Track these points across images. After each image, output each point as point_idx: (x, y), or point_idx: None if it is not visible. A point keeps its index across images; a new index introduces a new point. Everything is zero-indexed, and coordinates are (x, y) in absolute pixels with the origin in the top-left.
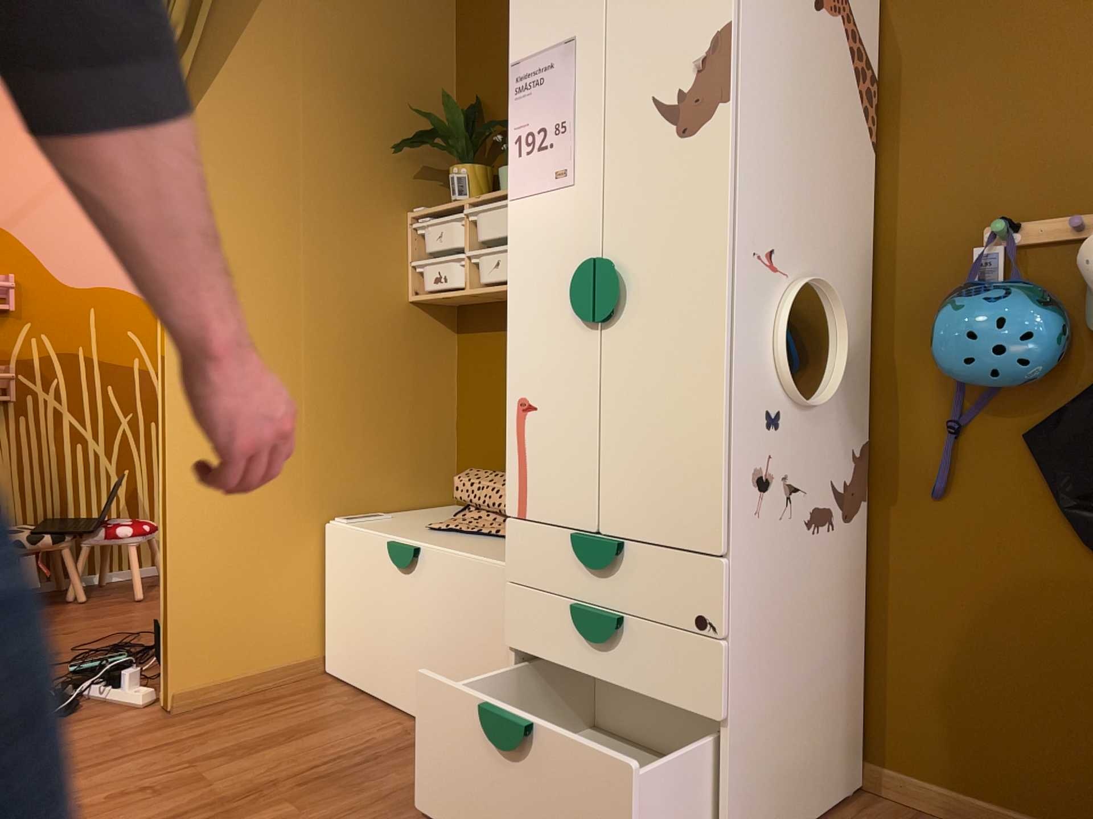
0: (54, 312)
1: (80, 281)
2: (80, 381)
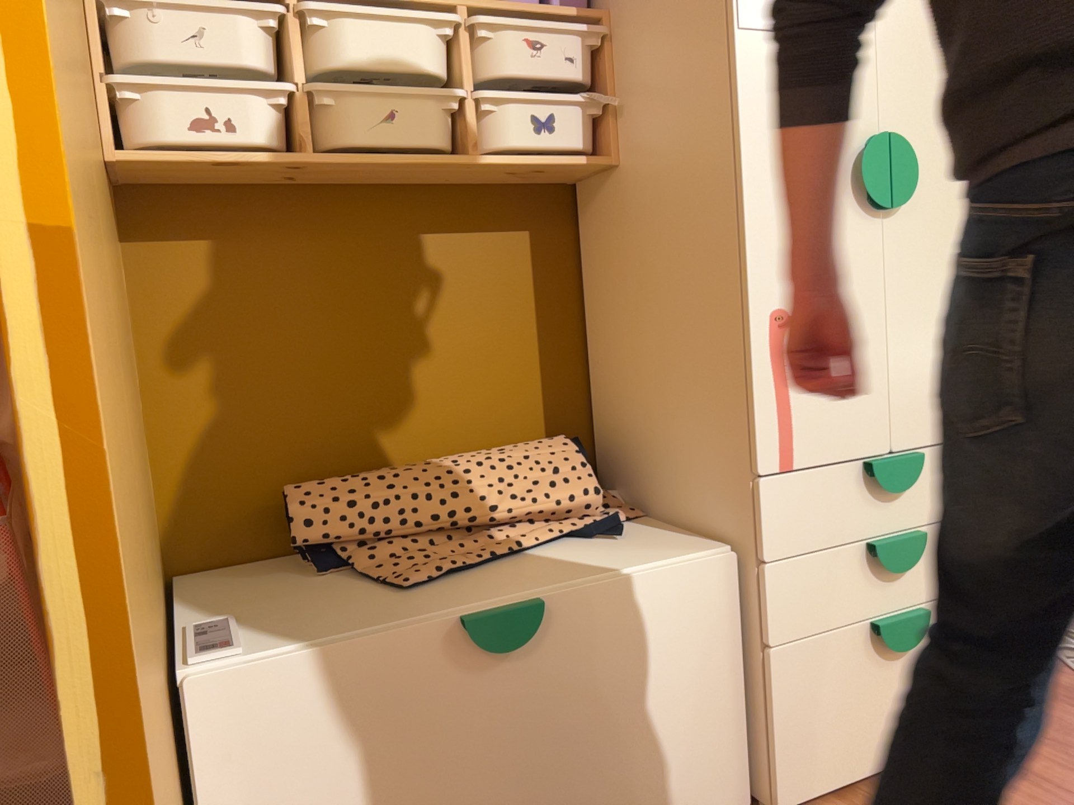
0: None
1: None
2: None
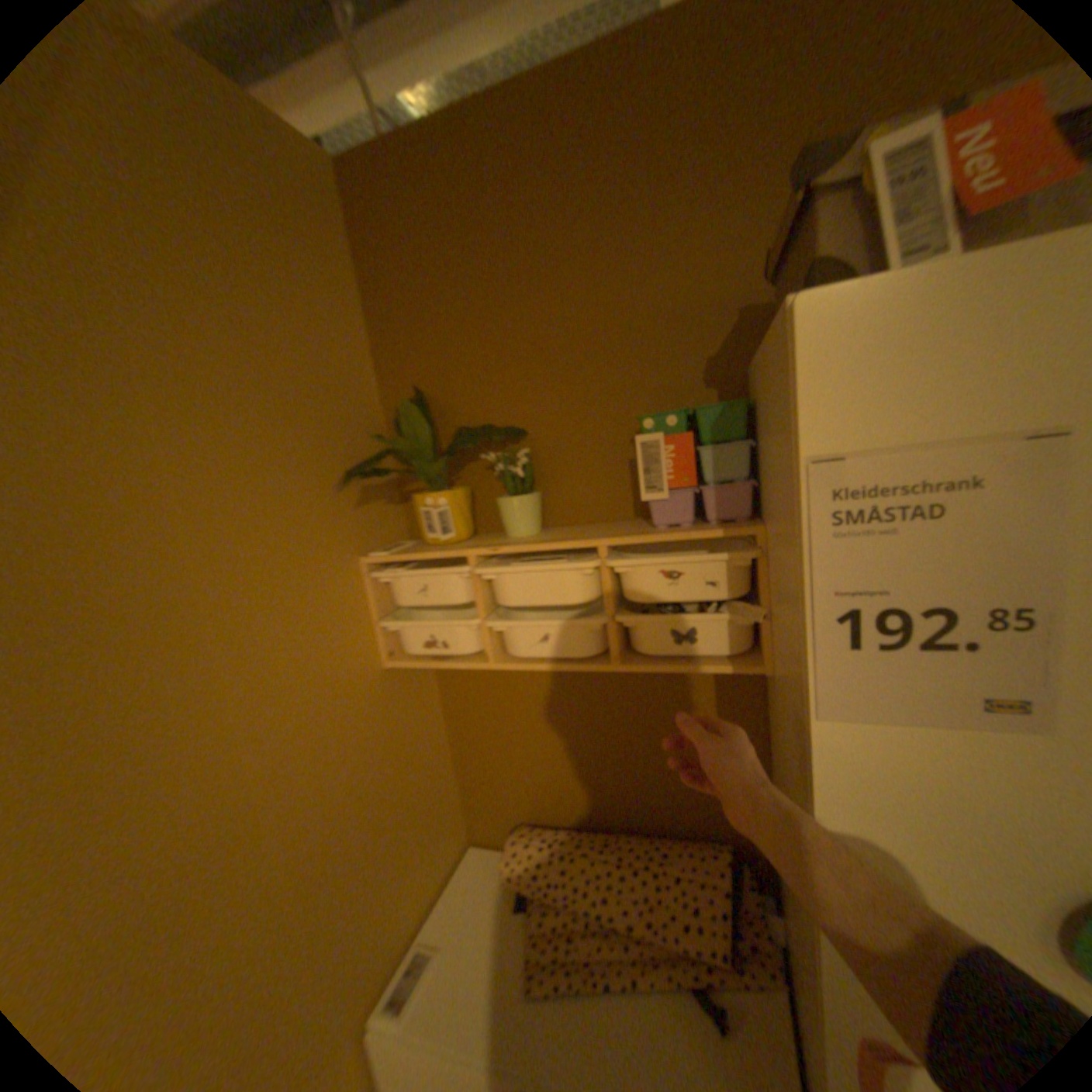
0: None
1: None
2: None
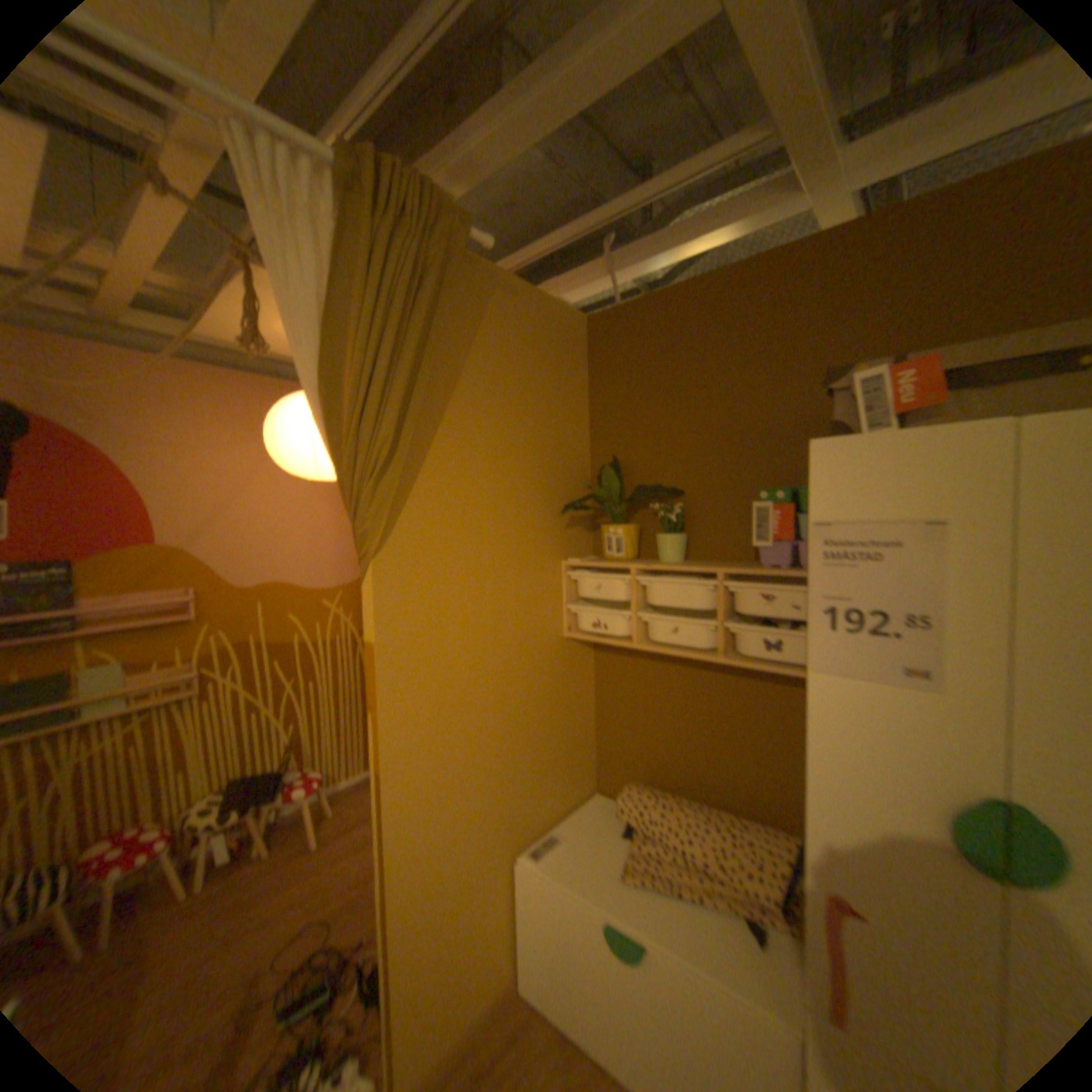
0: (225, 611)
1: (246, 581)
2: (250, 662)
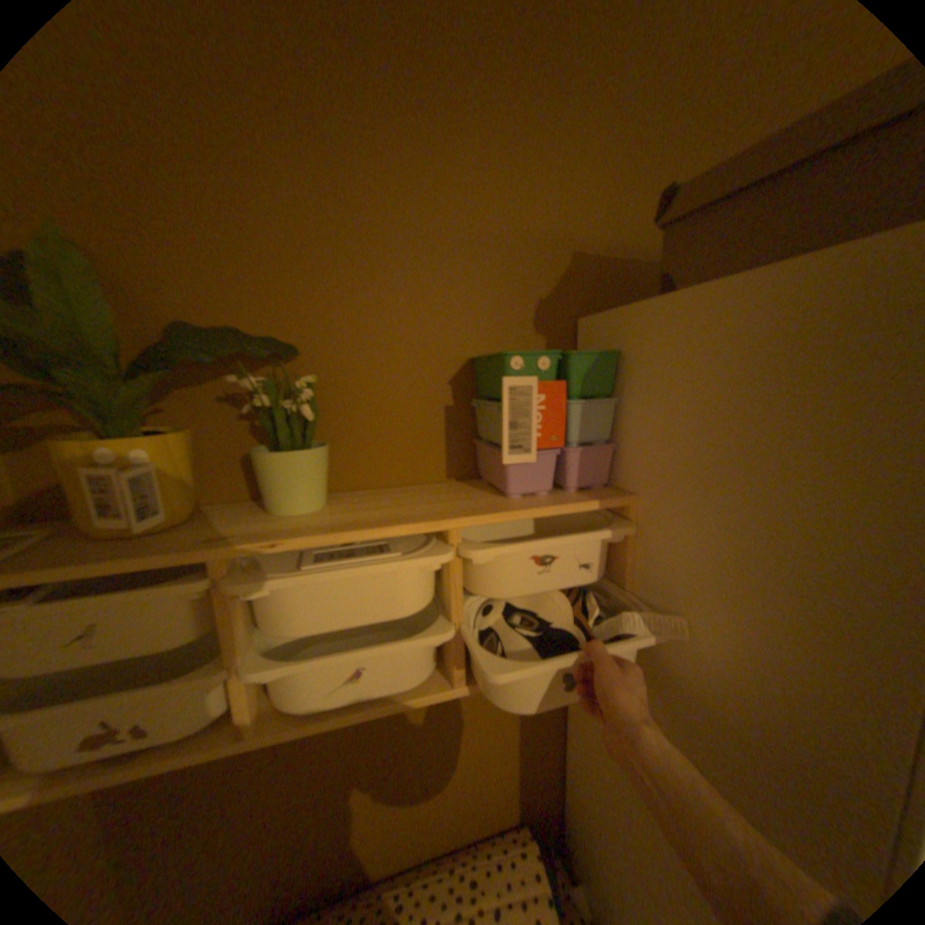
0: None
1: None
2: None
